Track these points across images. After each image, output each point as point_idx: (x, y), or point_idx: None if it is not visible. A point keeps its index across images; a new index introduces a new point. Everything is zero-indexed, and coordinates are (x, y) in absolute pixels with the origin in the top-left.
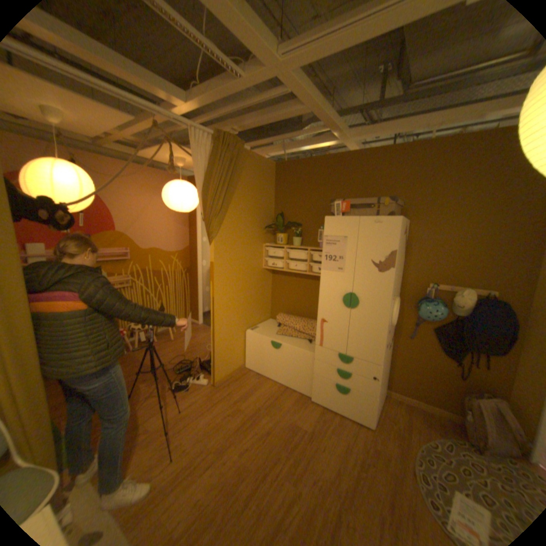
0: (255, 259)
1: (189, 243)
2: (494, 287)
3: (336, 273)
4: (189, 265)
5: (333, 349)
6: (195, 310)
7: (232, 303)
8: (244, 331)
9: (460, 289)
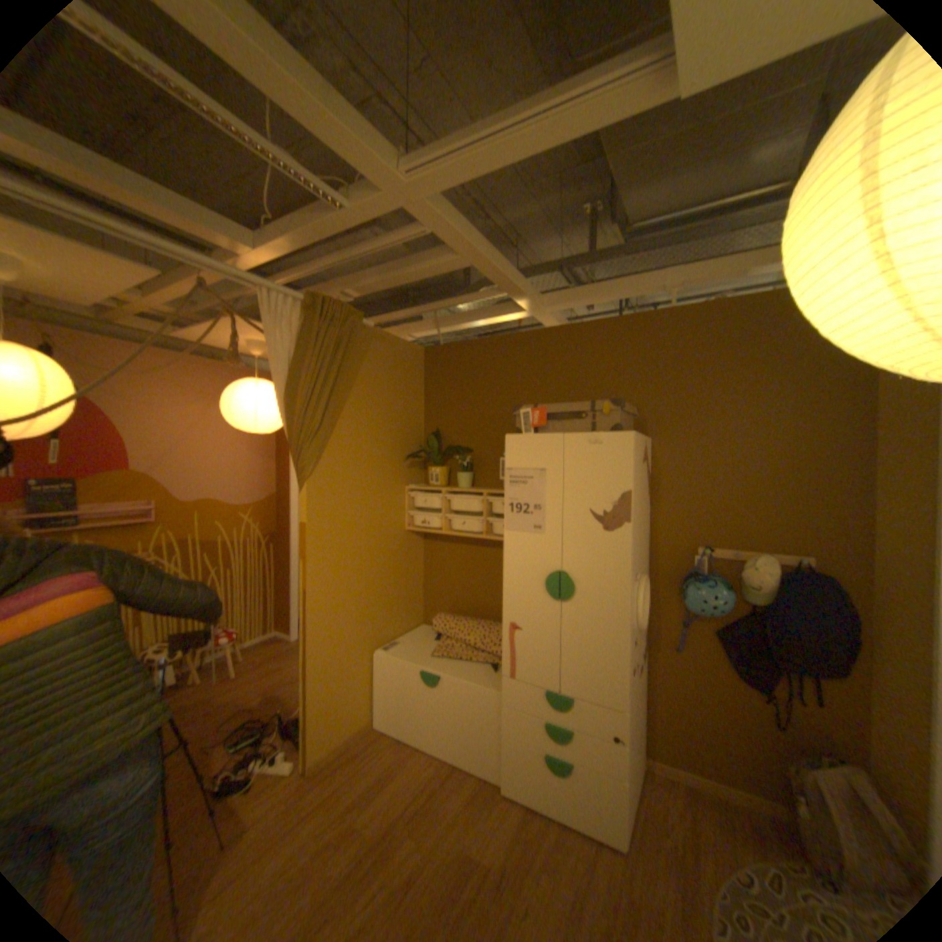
0: (391, 515)
1: (276, 488)
2: (807, 551)
3: (531, 536)
4: (276, 528)
5: (536, 684)
6: (284, 615)
7: (345, 599)
8: (371, 653)
9: (751, 555)
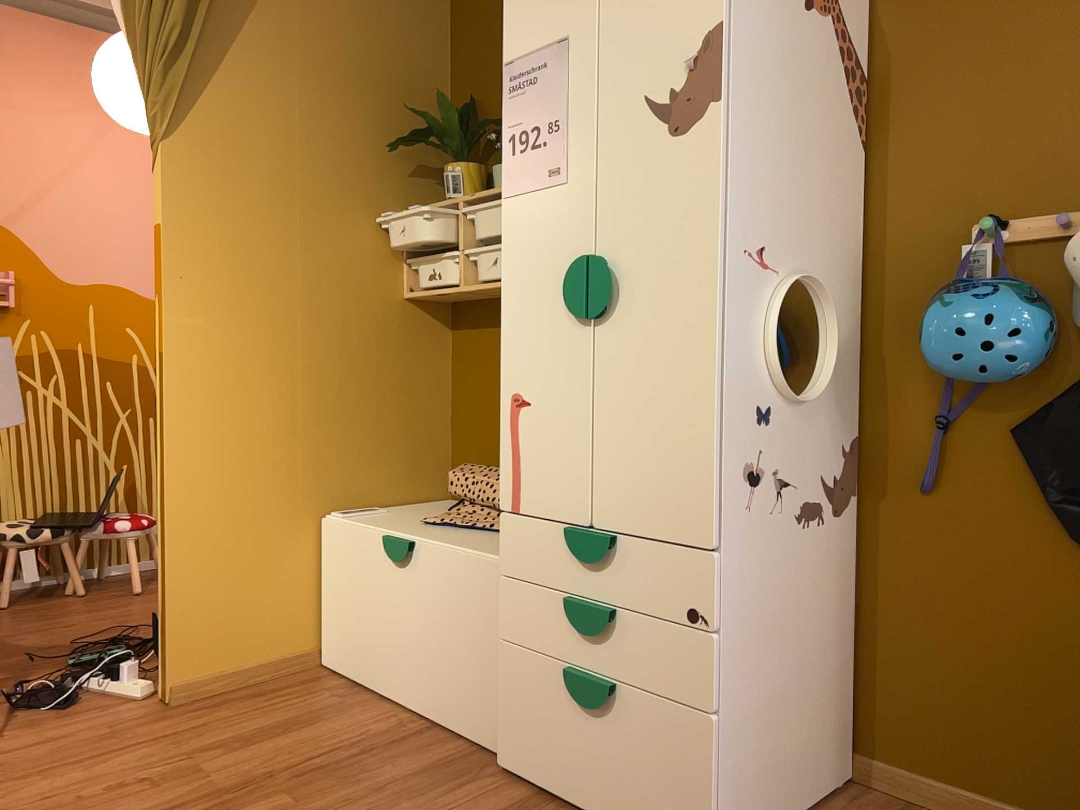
0: (366, 257)
1: None
2: None
3: (546, 192)
4: None
5: (554, 514)
6: None
7: (254, 393)
8: (318, 517)
9: None
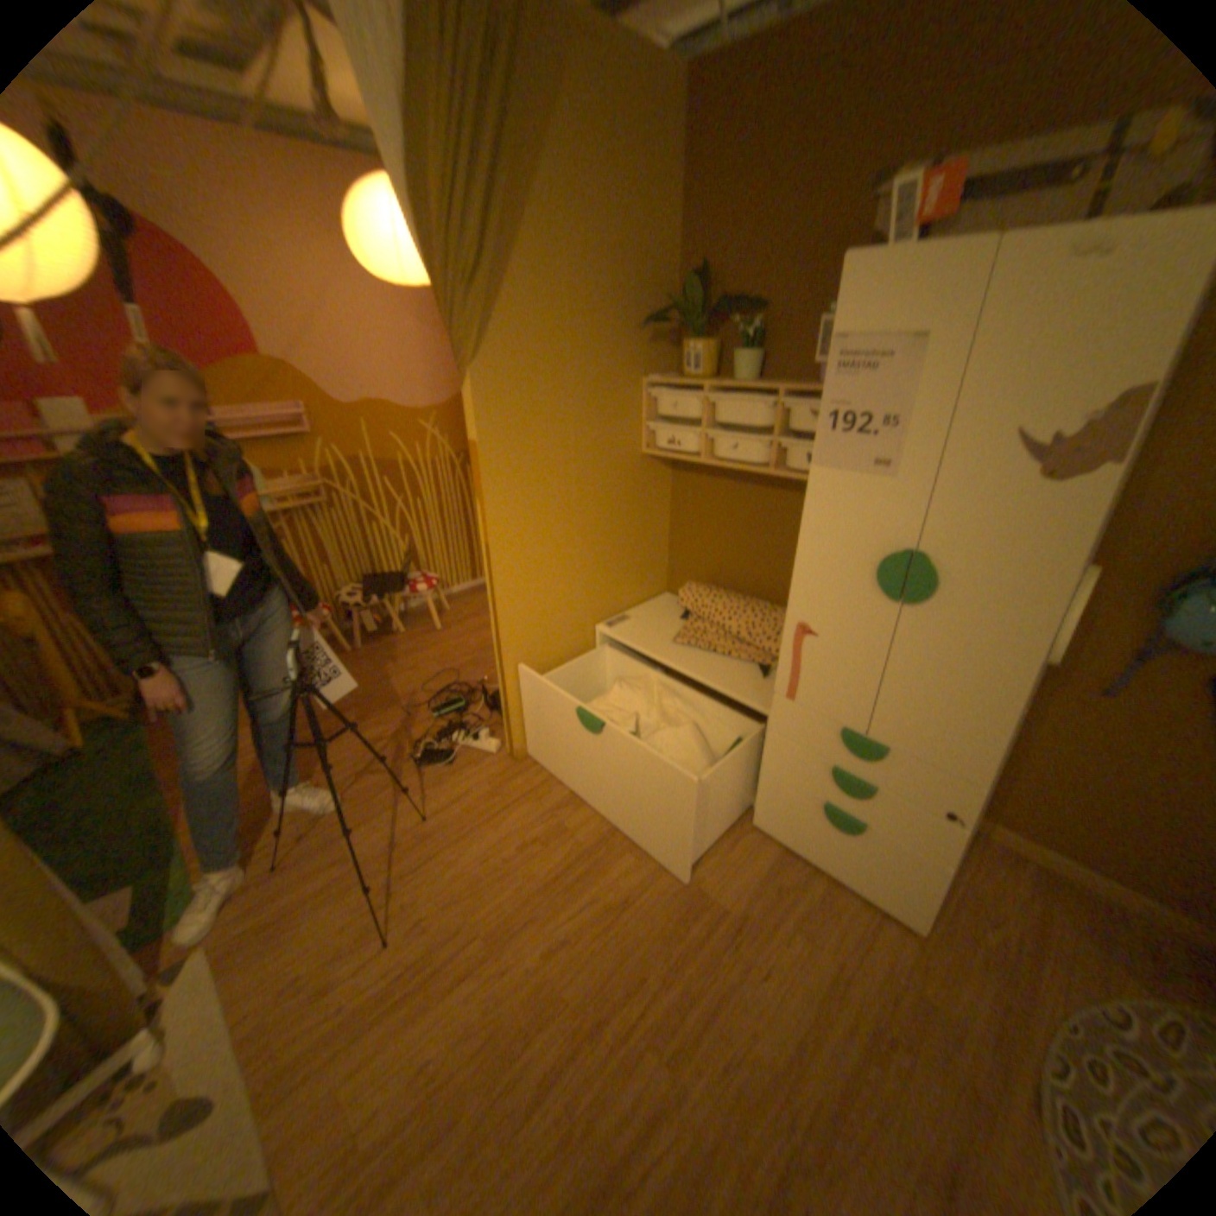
0: (617, 429)
1: None
2: None
3: (866, 478)
4: None
5: (829, 715)
6: None
7: (549, 558)
8: (591, 628)
9: None
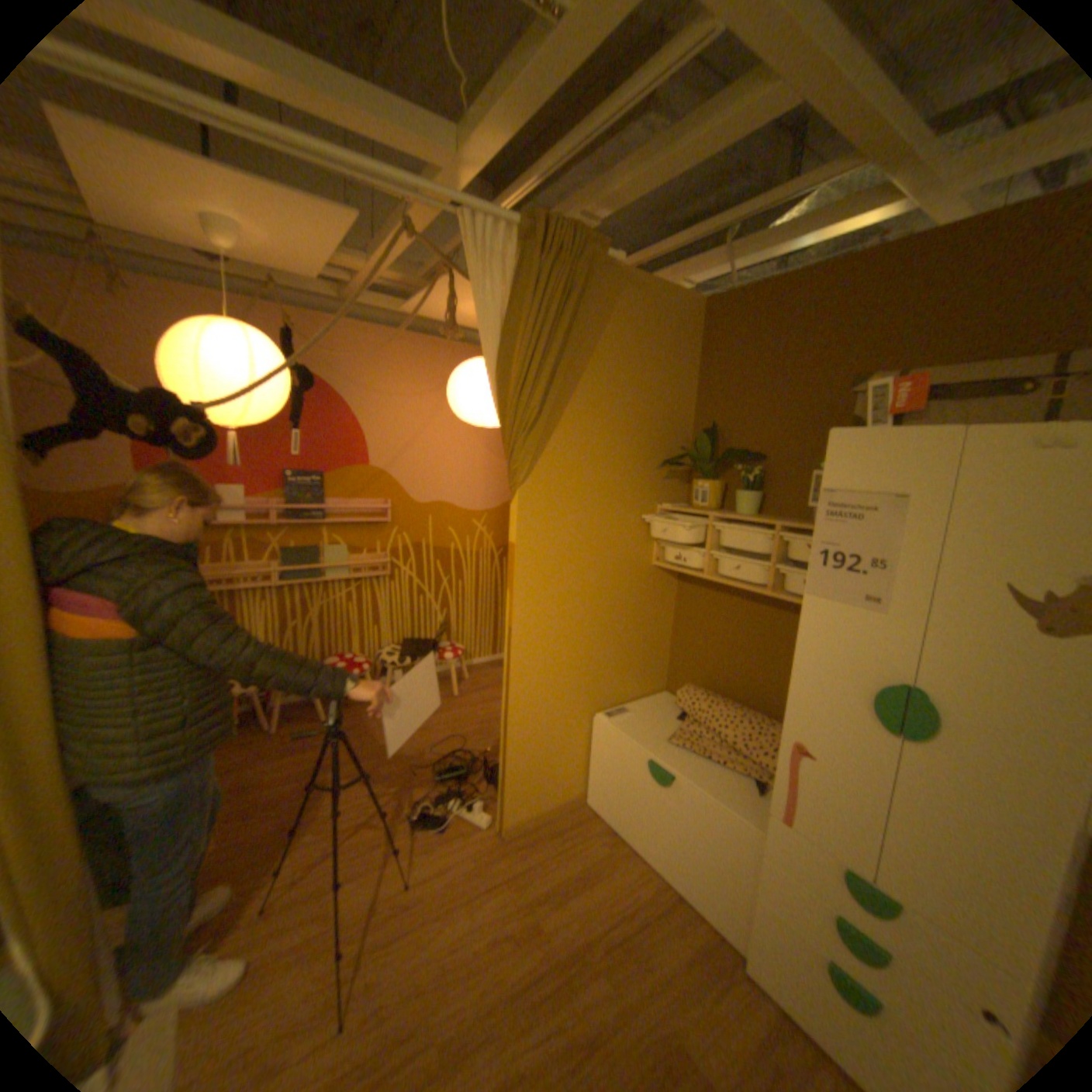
0: (632, 542)
1: None
2: None
3: (859, 611)
4: None
5: (831, 850)
6: None
7: (561, 645)
8: (592, 715)
9: None
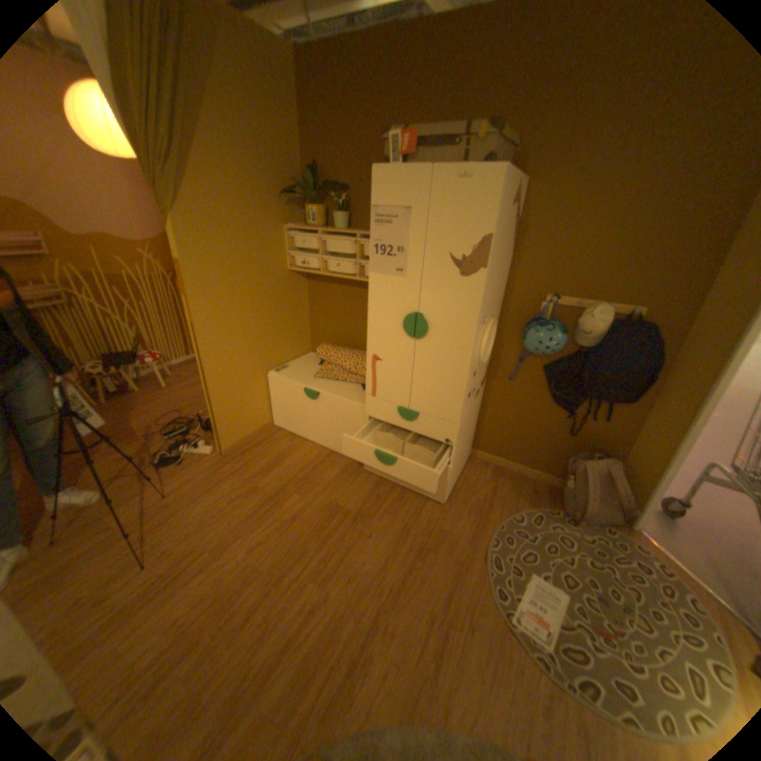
0: (271, 255)
1: None
2: (643, 300)
3: (393, 278)
4: None
5: (391, 401)
6: None
7: (234, 331)
8: (265, 373)
9: (591, 303)
